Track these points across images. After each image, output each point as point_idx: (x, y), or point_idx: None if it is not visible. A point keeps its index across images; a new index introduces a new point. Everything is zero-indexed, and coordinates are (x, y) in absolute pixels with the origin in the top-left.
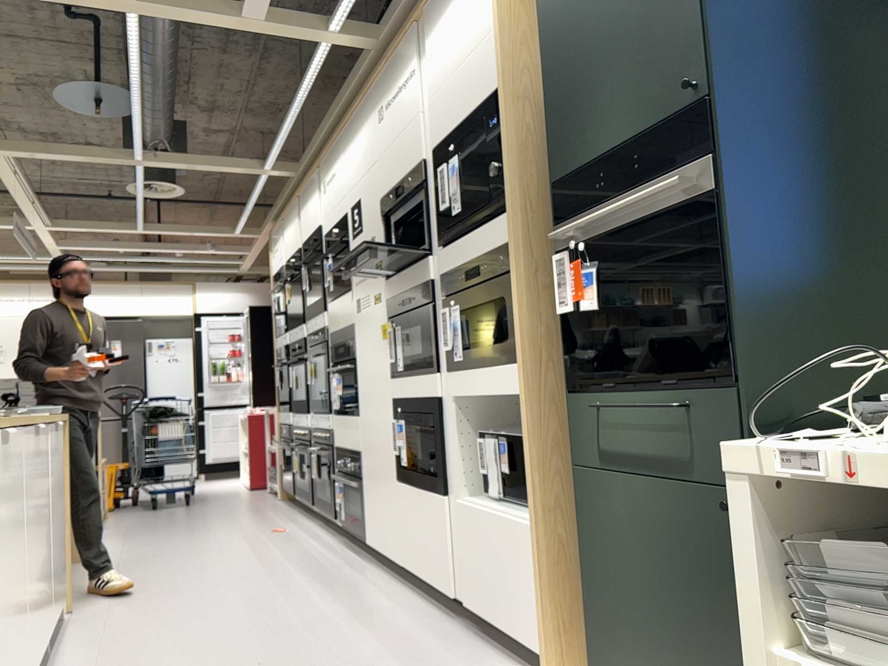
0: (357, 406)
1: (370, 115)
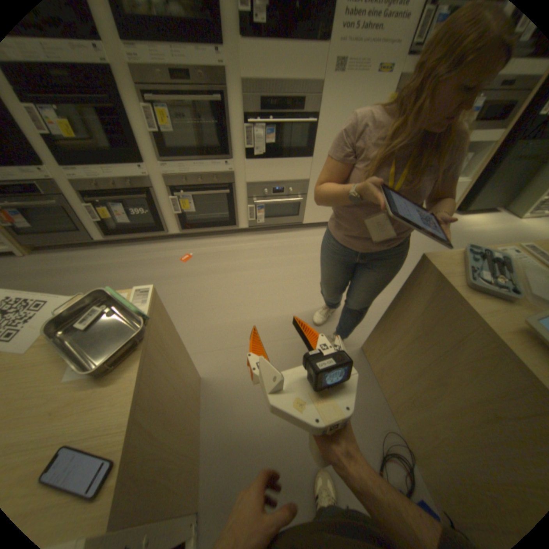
0: (309, 150)
1: None
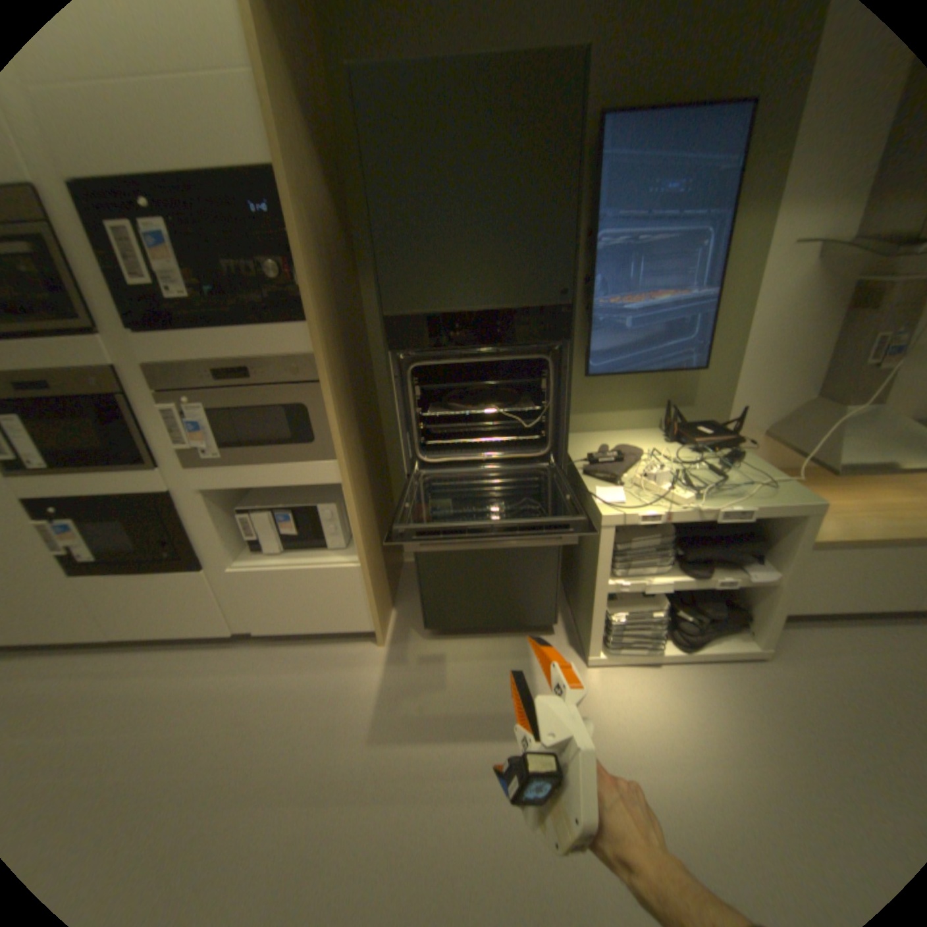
0: None
1: None
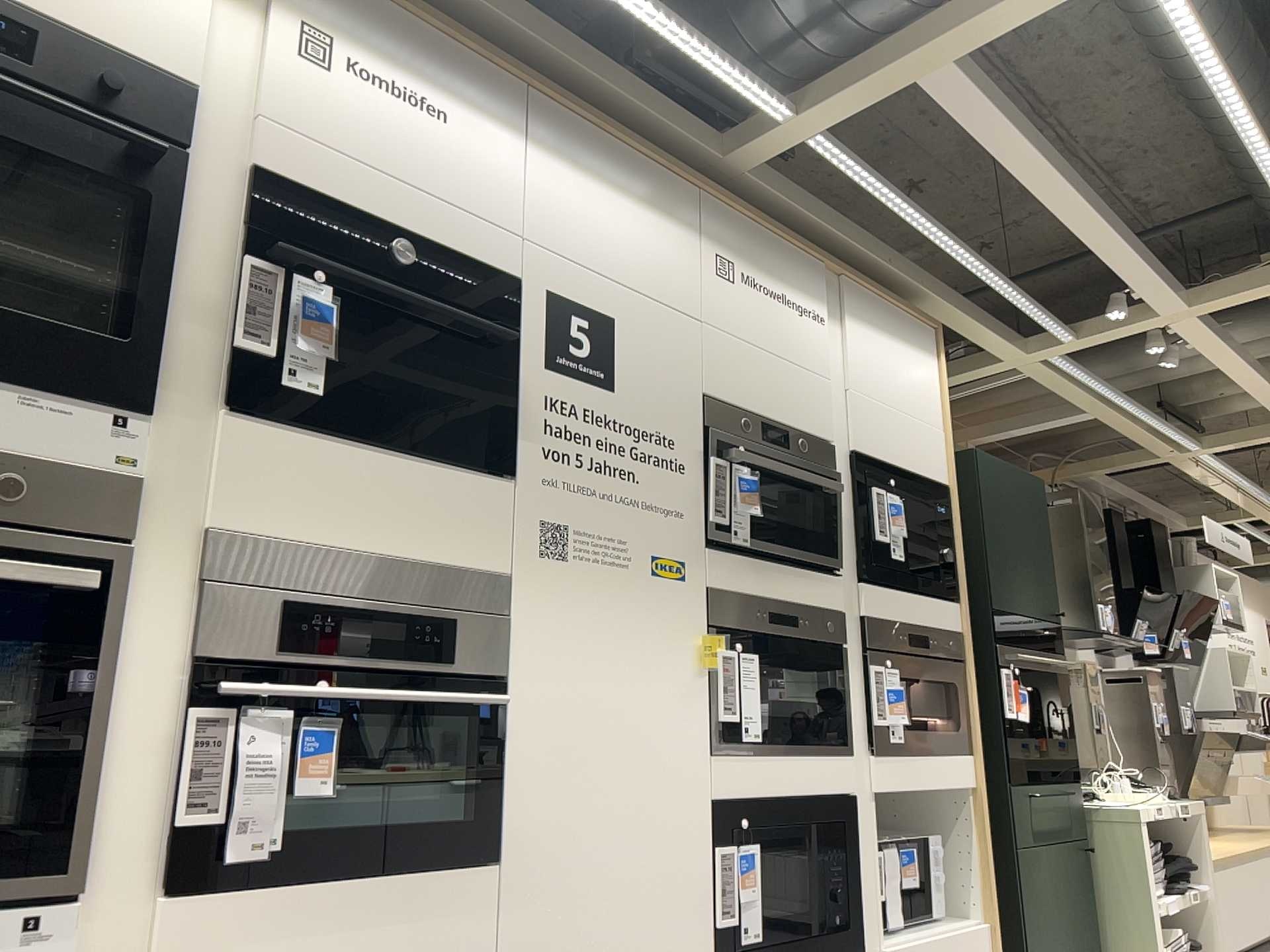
0: (486, 833)
1: (682, 220)
